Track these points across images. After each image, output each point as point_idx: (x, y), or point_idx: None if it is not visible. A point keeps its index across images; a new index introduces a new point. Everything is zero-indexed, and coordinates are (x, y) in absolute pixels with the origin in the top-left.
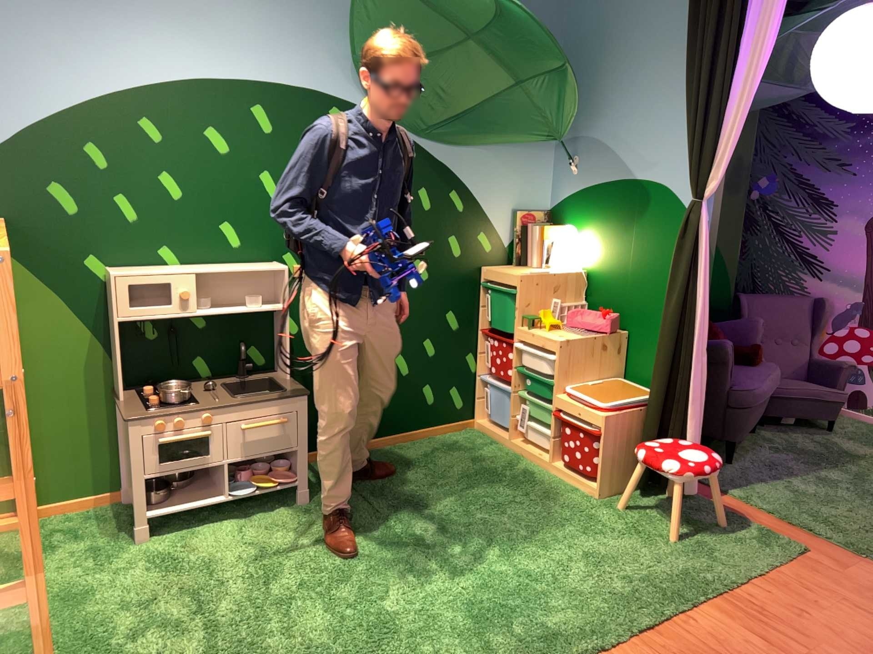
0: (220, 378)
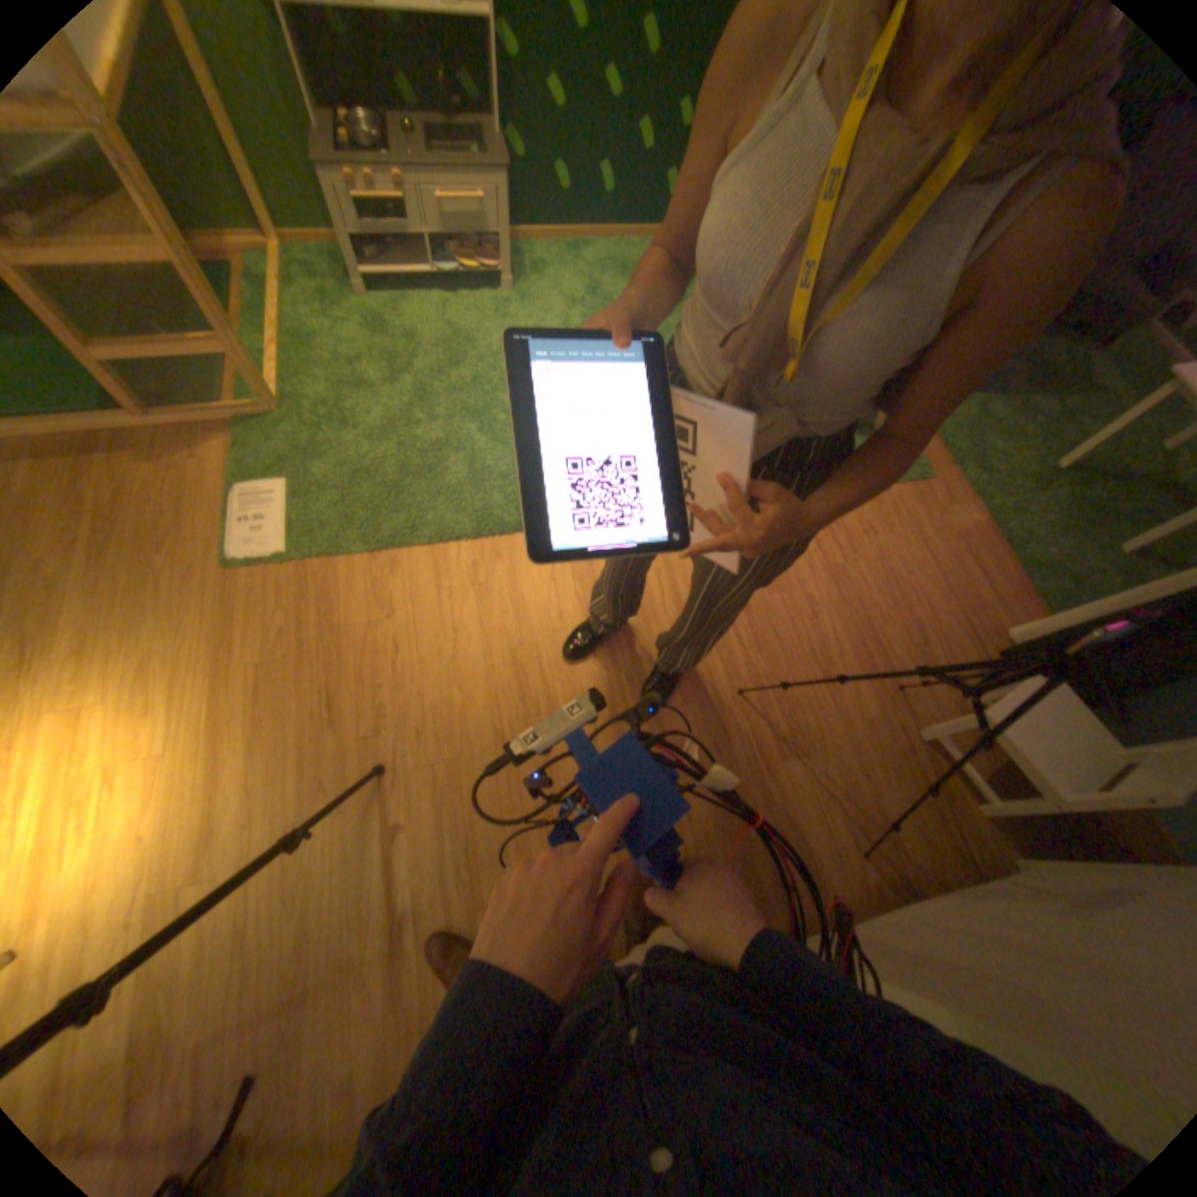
0: (421, 117)
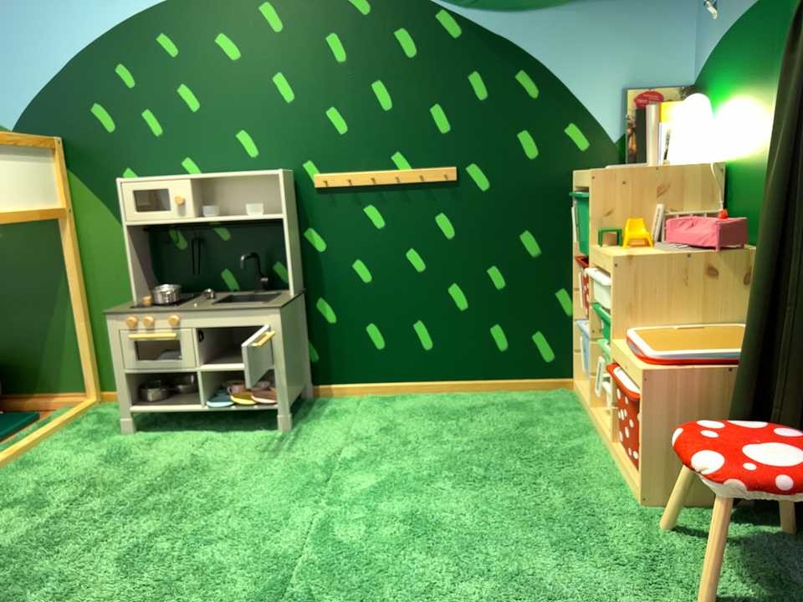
0: (235, 292)
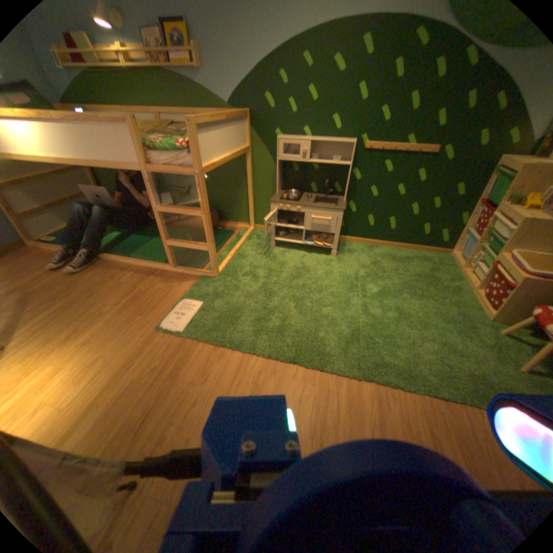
0: (316, 193)
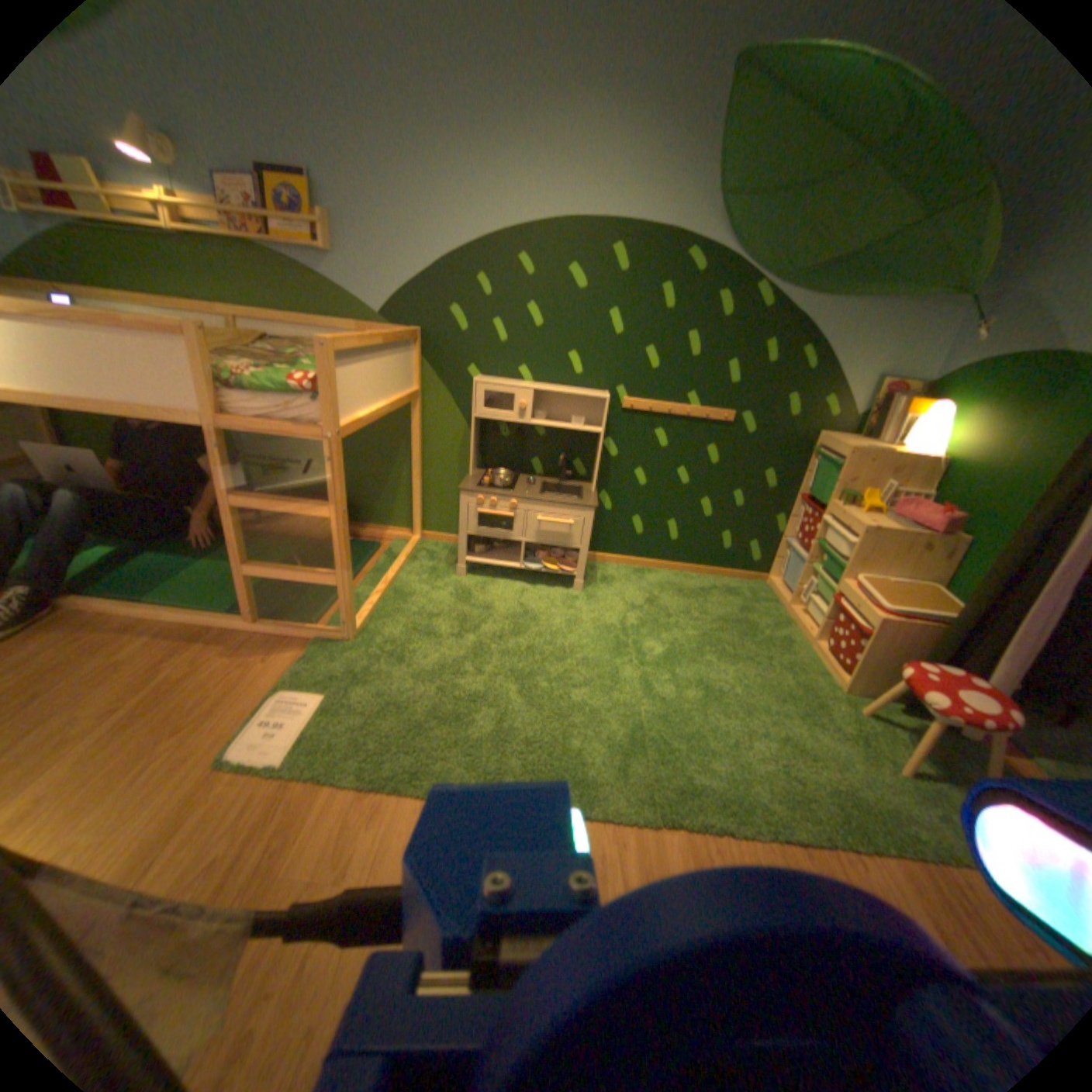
0: (541, 476)
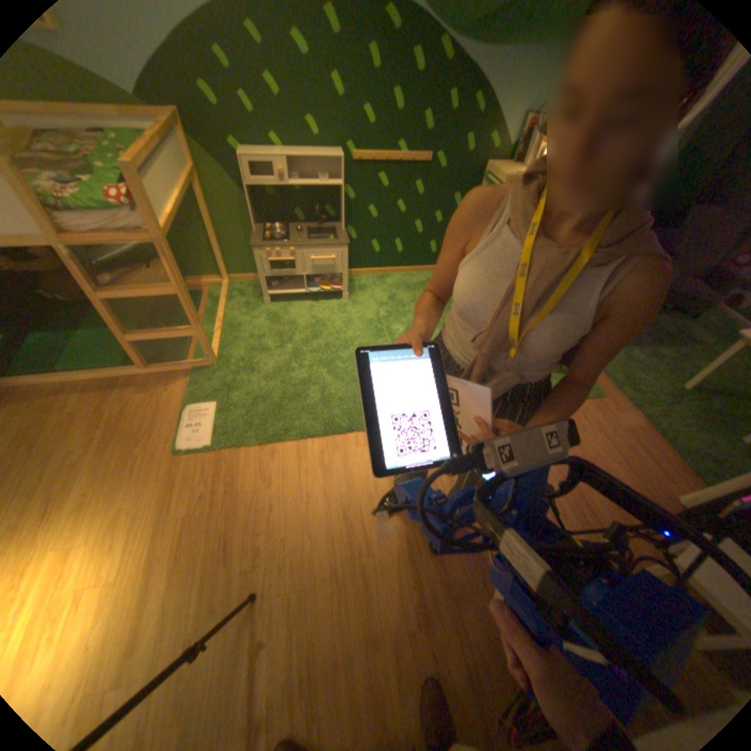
0: (306, 224)
